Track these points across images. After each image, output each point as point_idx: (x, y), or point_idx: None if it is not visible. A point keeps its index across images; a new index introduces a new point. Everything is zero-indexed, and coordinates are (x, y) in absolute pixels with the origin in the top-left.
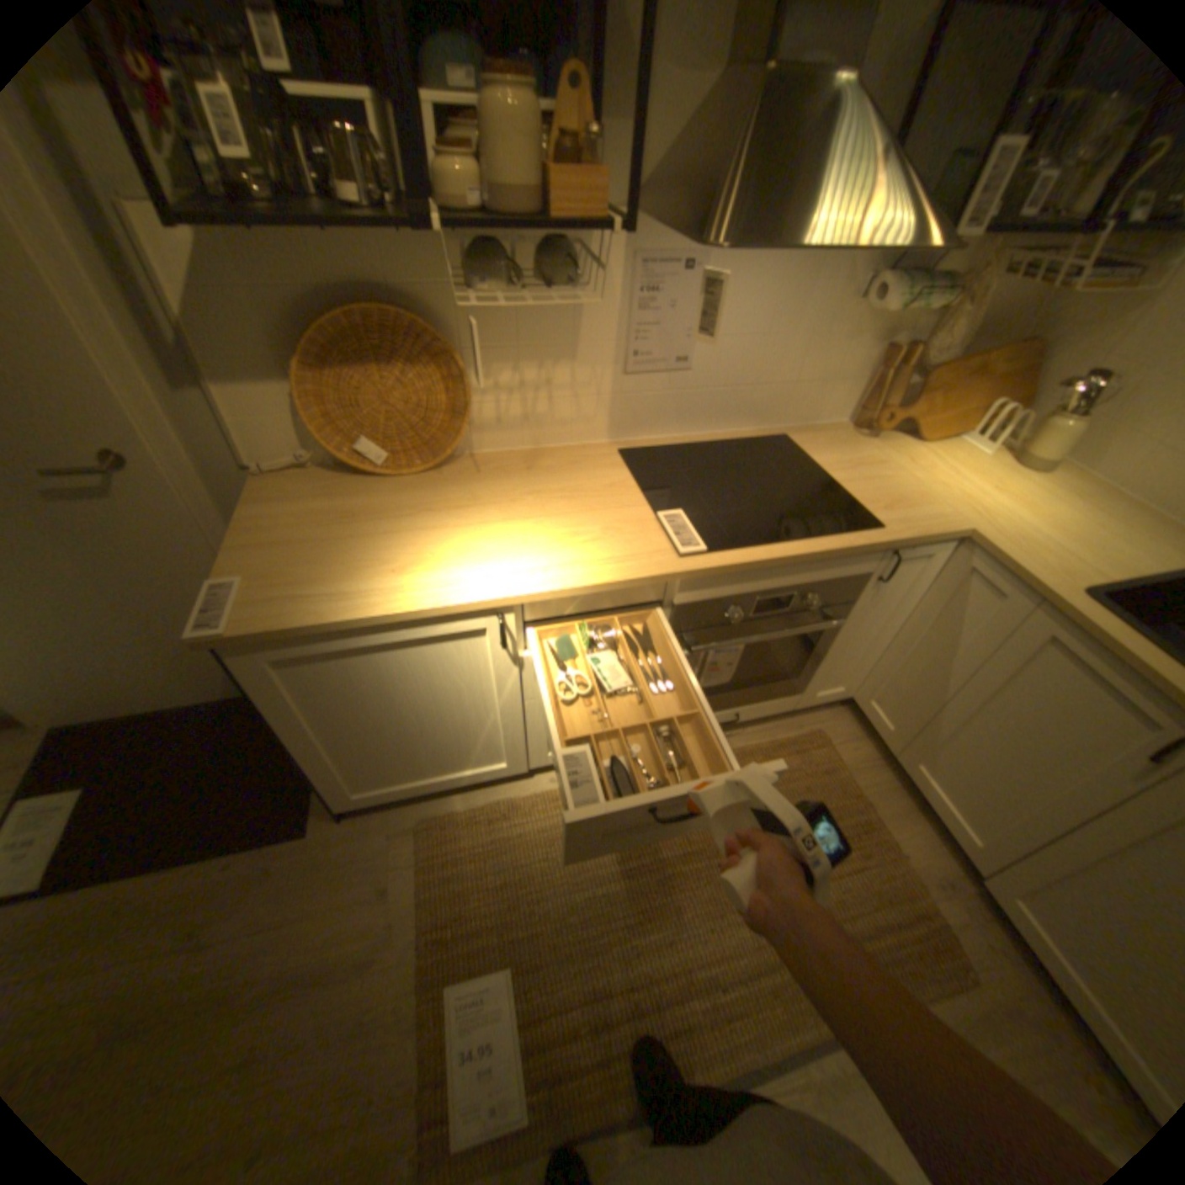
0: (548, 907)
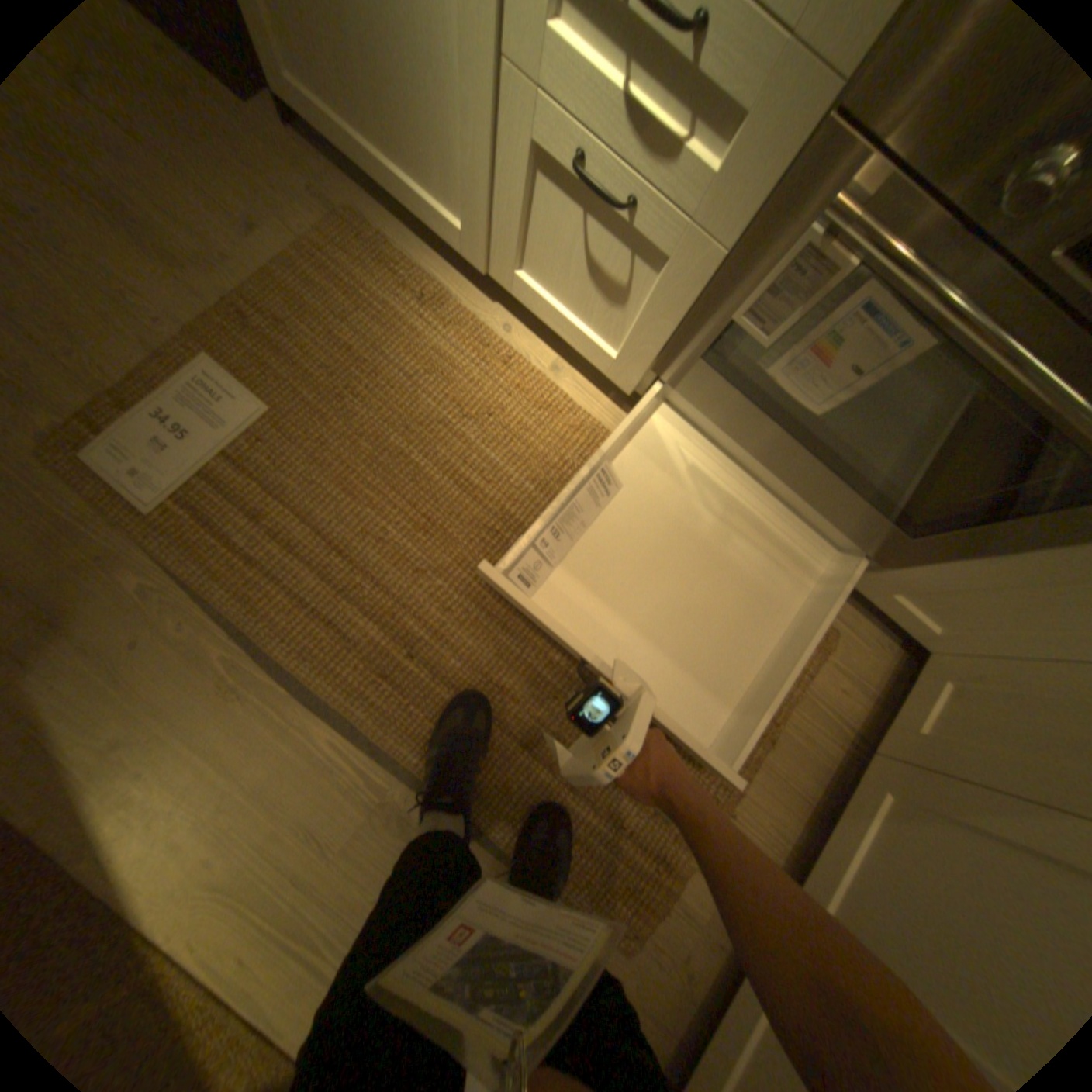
0: (360, 413)
